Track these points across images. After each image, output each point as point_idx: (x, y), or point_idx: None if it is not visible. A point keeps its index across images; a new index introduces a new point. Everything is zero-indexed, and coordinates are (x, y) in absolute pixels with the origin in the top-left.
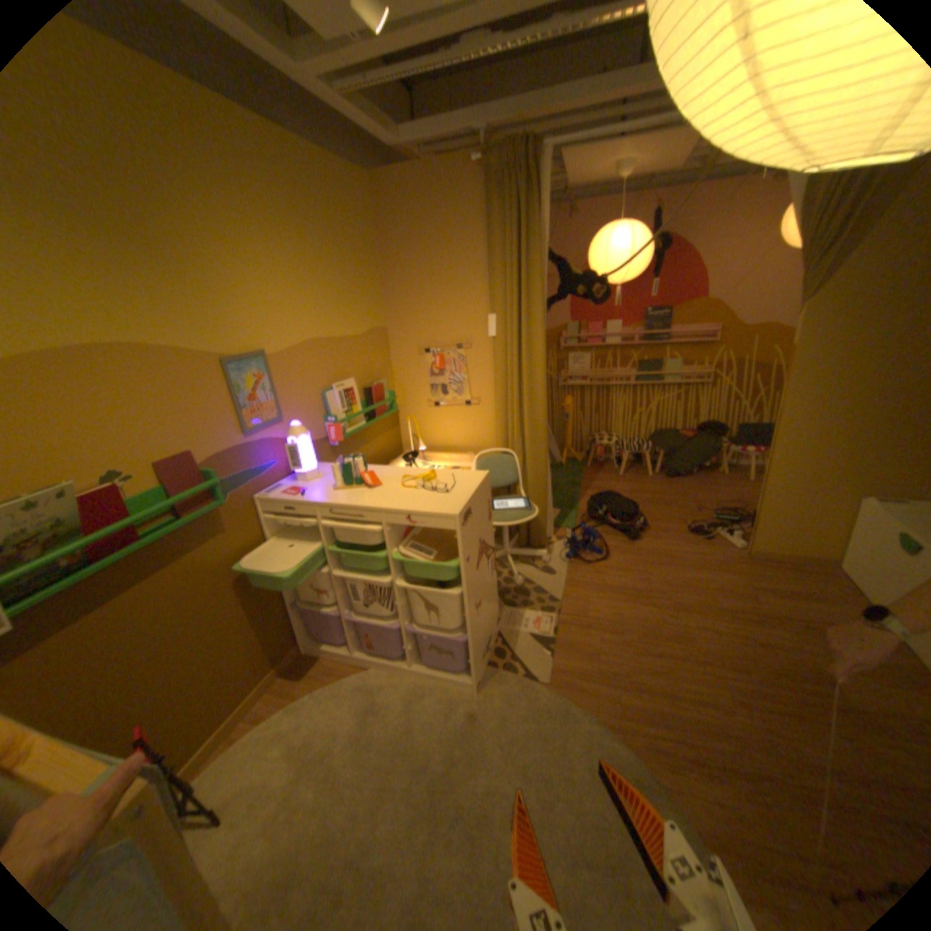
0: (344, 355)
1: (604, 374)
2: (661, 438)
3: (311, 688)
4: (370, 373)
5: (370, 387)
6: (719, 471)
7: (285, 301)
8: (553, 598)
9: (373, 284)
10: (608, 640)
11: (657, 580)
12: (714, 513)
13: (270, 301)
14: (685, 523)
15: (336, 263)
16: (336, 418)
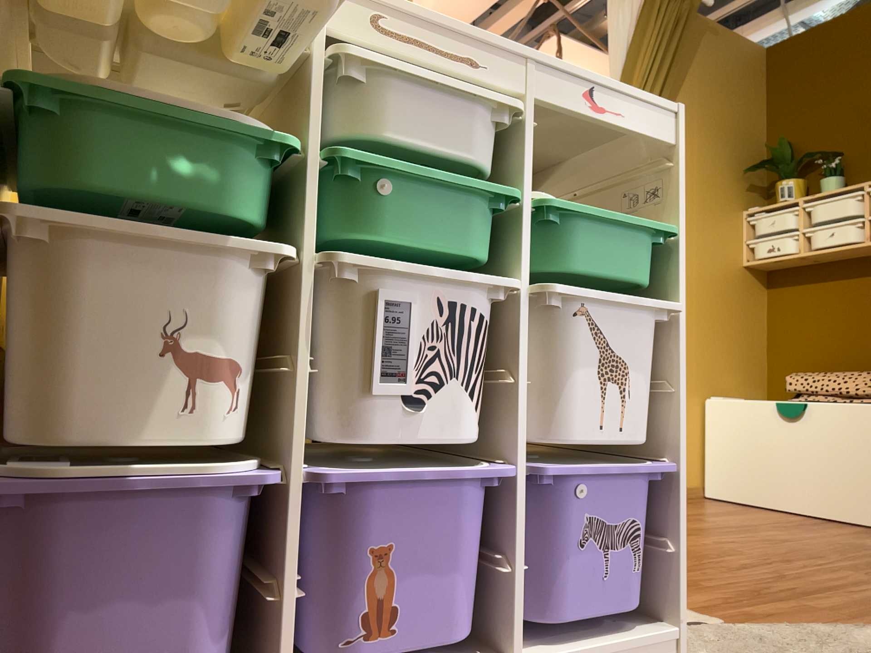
0: None
1: None
2: None
3: None
4: None
5: None
6: None
7: None
8: None
9: None
10: None
11: None
12: None
13: None
14: None
15: None
16: None
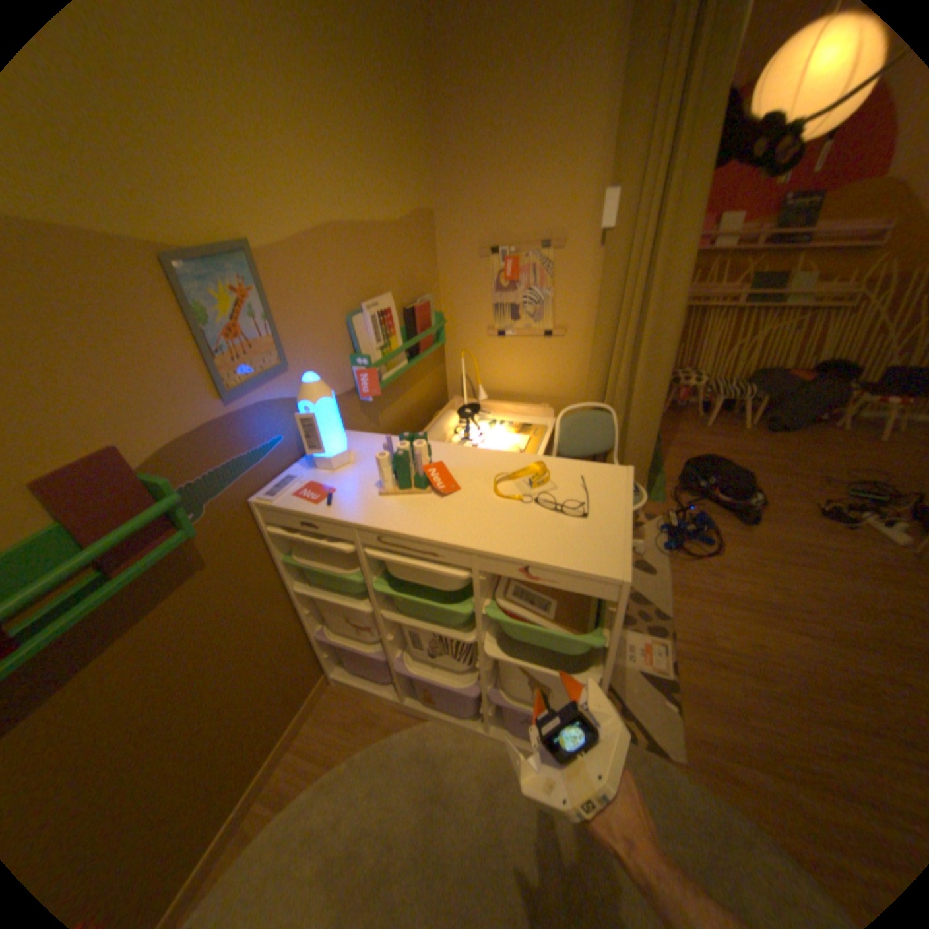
0: (378, 252)
1: (705, 290)
2: (768, 380)
3: (350, 746)
4: (412, 284)
5: (414, 306)
6: (835, 425)
7: (280, 139)
8: (661, 613)
9: (418, 131)
10: (756, 690)
11: (800, 592)
12: (847, 487)
13: (250, 135)
14: (813, 502)
15: (363, 77)
16: (371, 358)
